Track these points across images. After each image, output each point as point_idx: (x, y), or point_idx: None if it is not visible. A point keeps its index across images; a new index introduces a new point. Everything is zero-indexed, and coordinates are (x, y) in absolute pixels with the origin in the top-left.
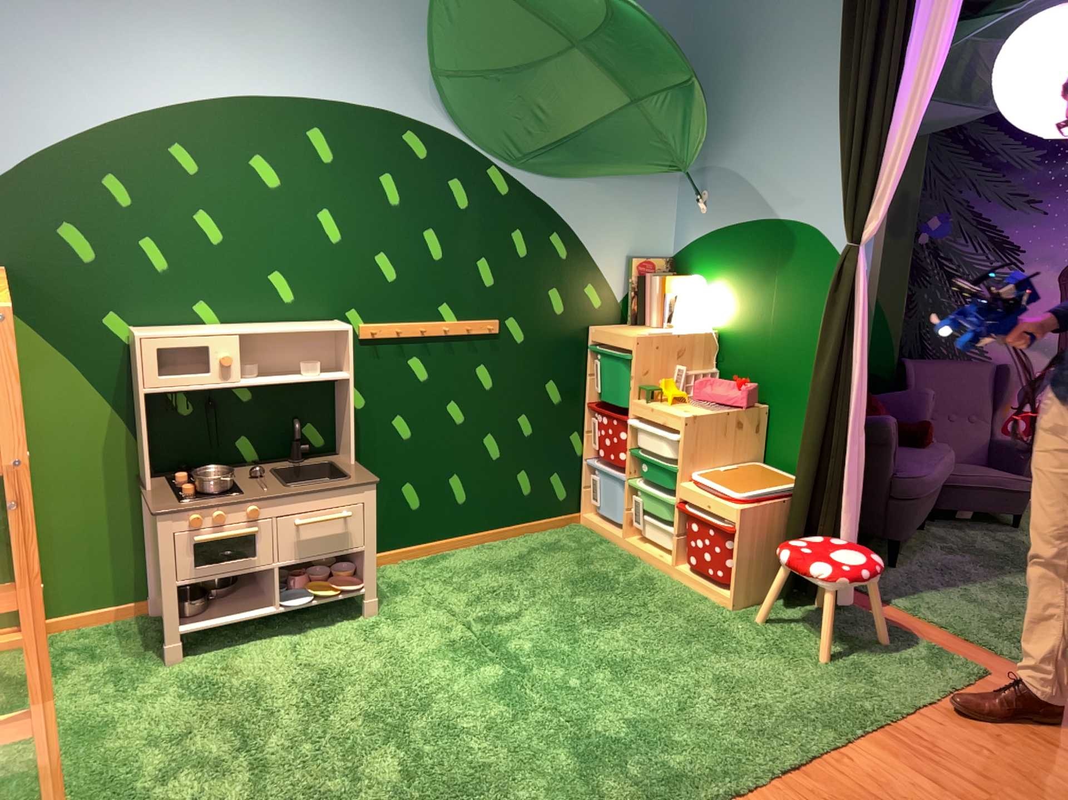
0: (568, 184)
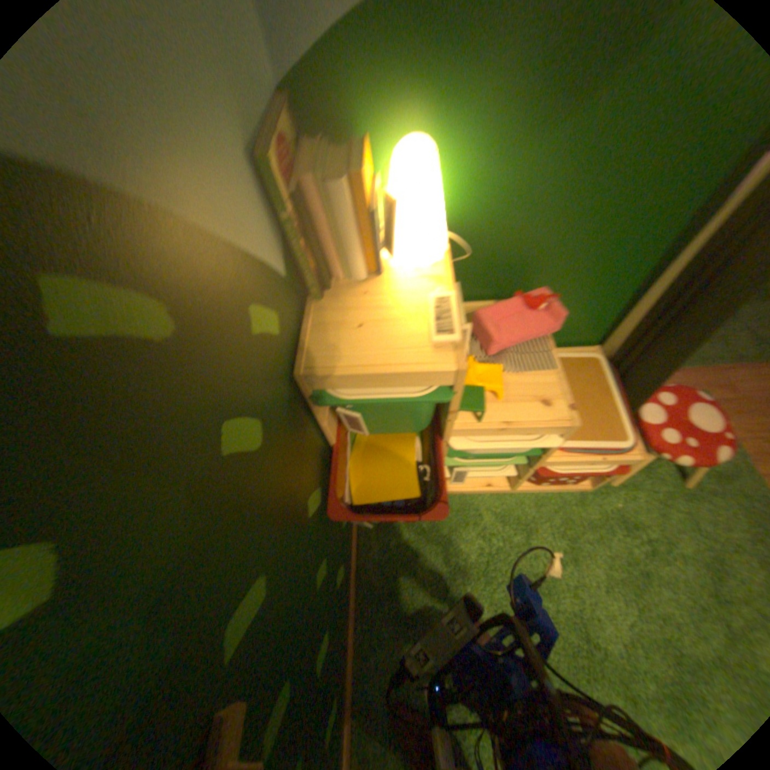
0: None
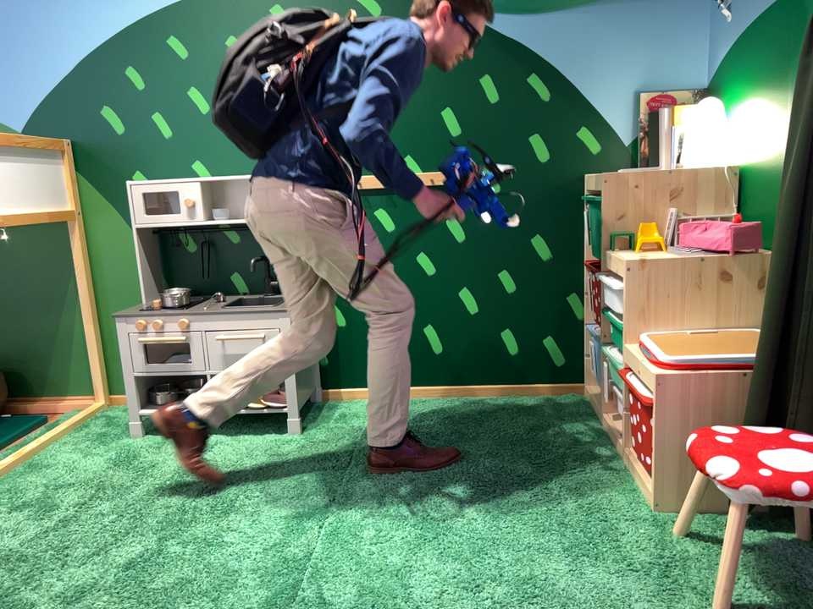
0: (541, 13)
